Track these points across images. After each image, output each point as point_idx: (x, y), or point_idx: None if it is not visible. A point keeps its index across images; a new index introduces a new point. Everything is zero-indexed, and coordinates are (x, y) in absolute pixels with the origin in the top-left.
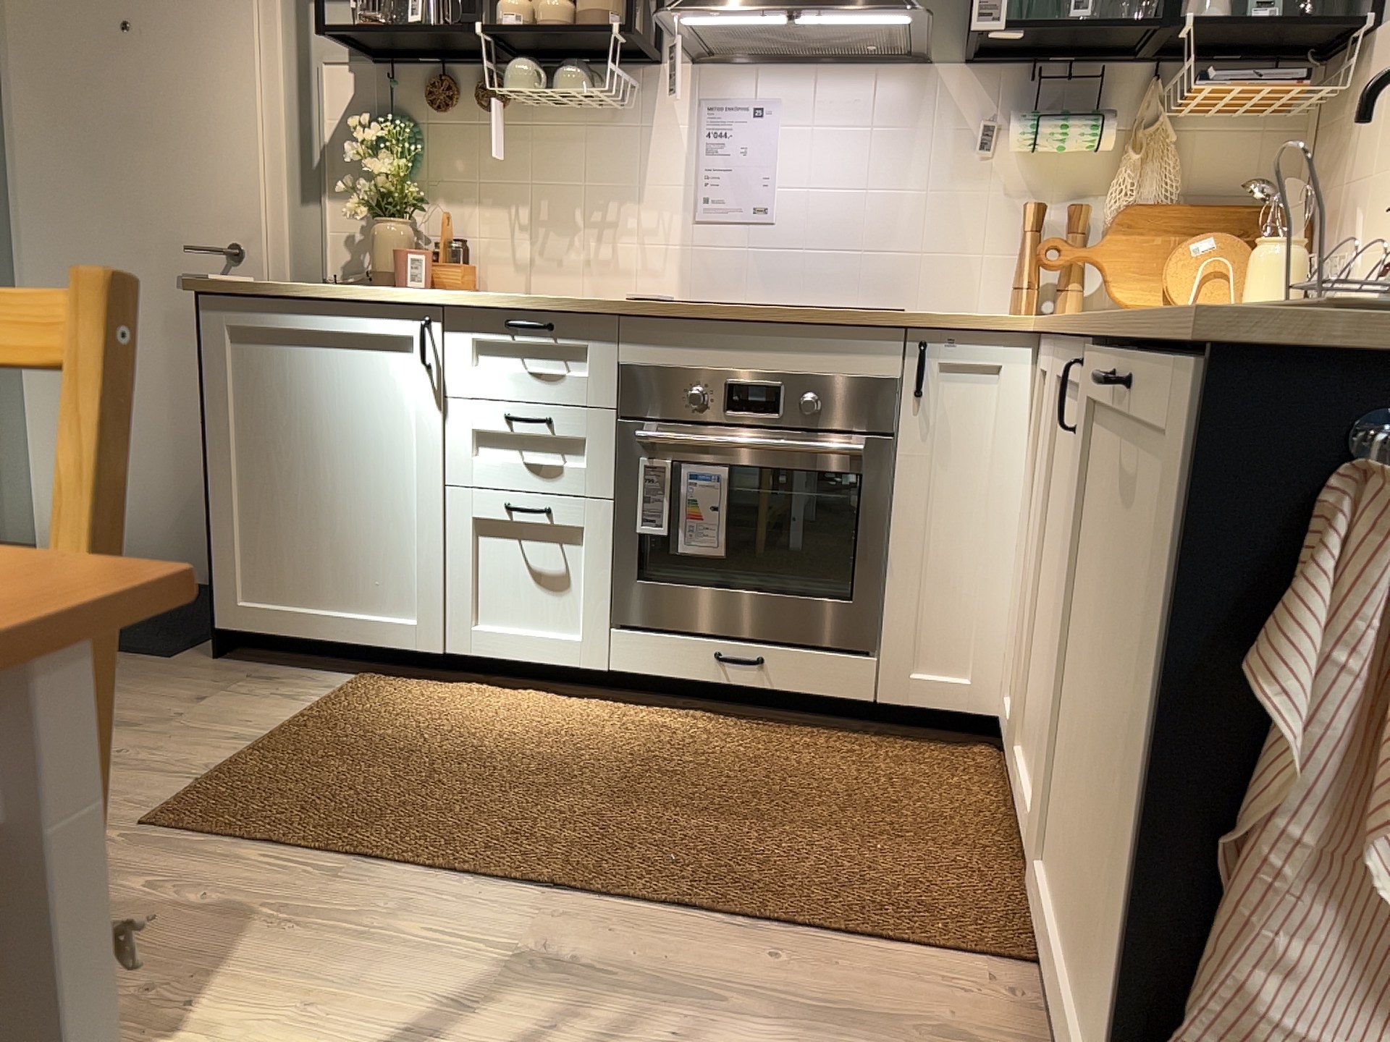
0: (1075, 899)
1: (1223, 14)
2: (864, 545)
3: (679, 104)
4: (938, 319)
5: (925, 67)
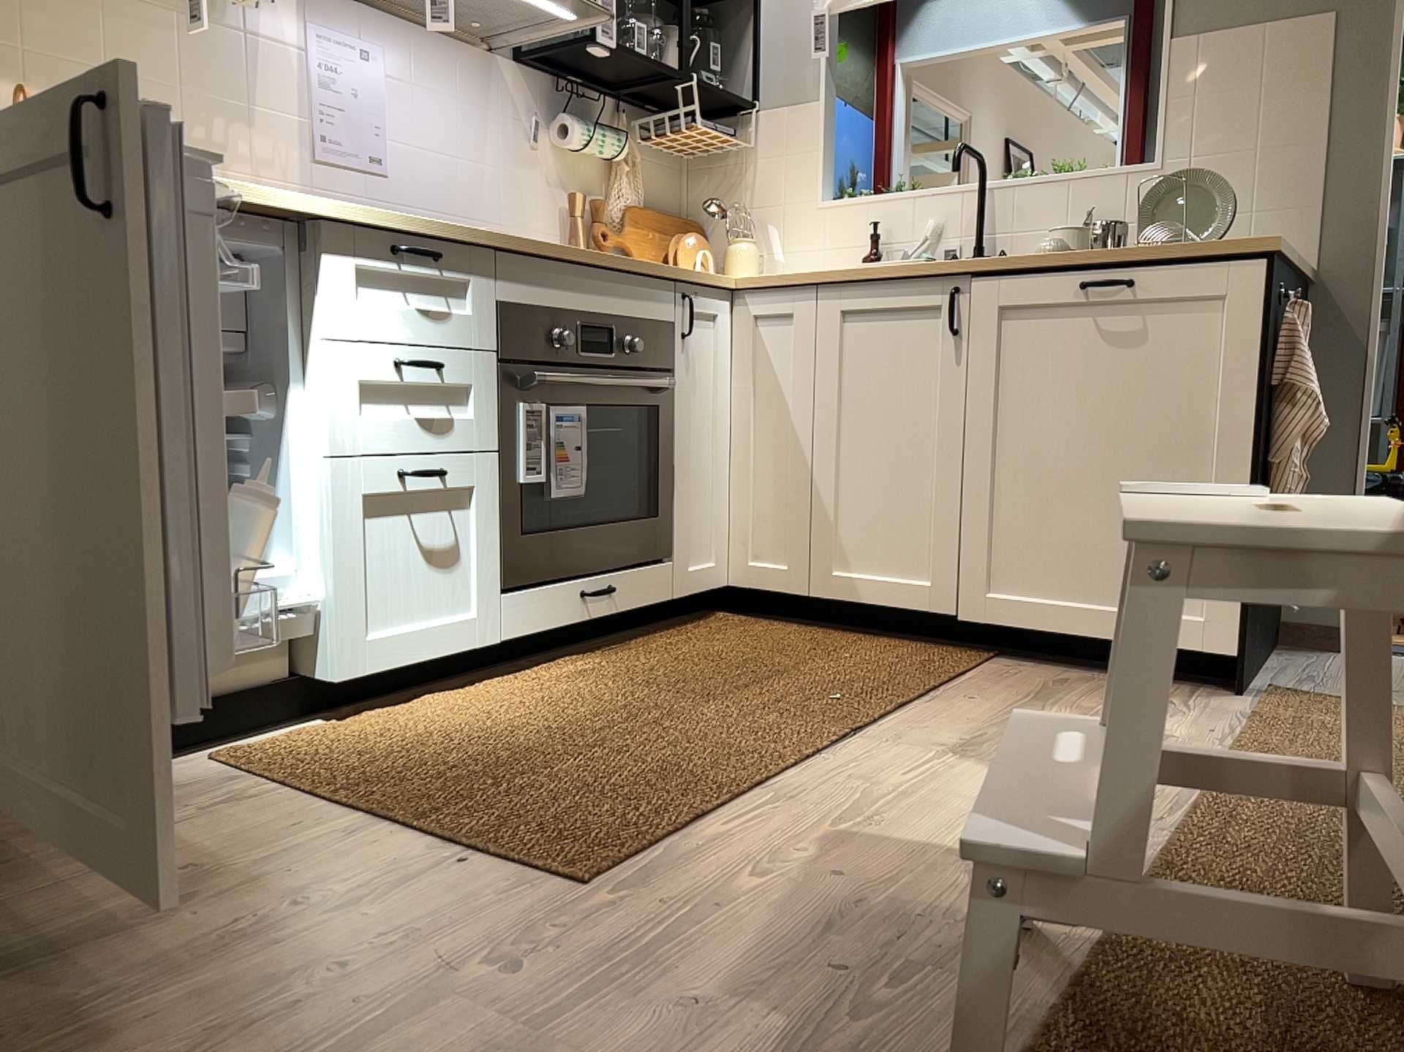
0: (1093, 566)
1: (698, 76)
2: (659, 464)
3: (291, 21)
4: (694, 270)
5: (494, 54)
